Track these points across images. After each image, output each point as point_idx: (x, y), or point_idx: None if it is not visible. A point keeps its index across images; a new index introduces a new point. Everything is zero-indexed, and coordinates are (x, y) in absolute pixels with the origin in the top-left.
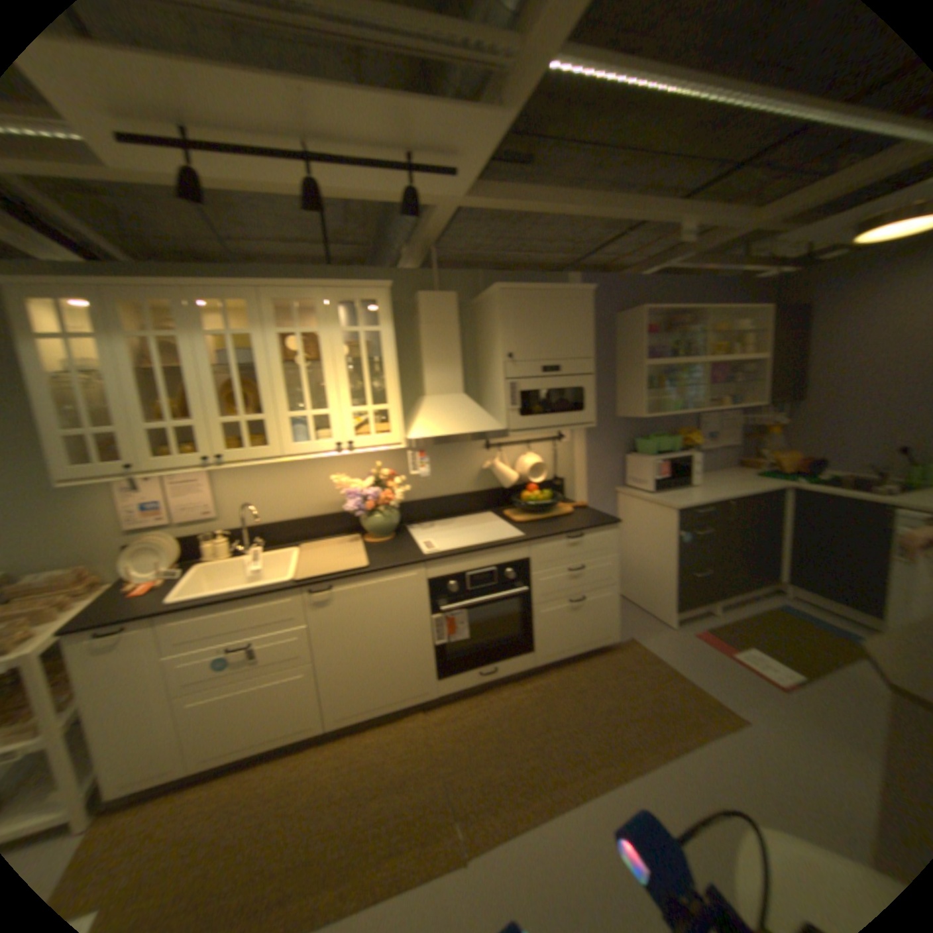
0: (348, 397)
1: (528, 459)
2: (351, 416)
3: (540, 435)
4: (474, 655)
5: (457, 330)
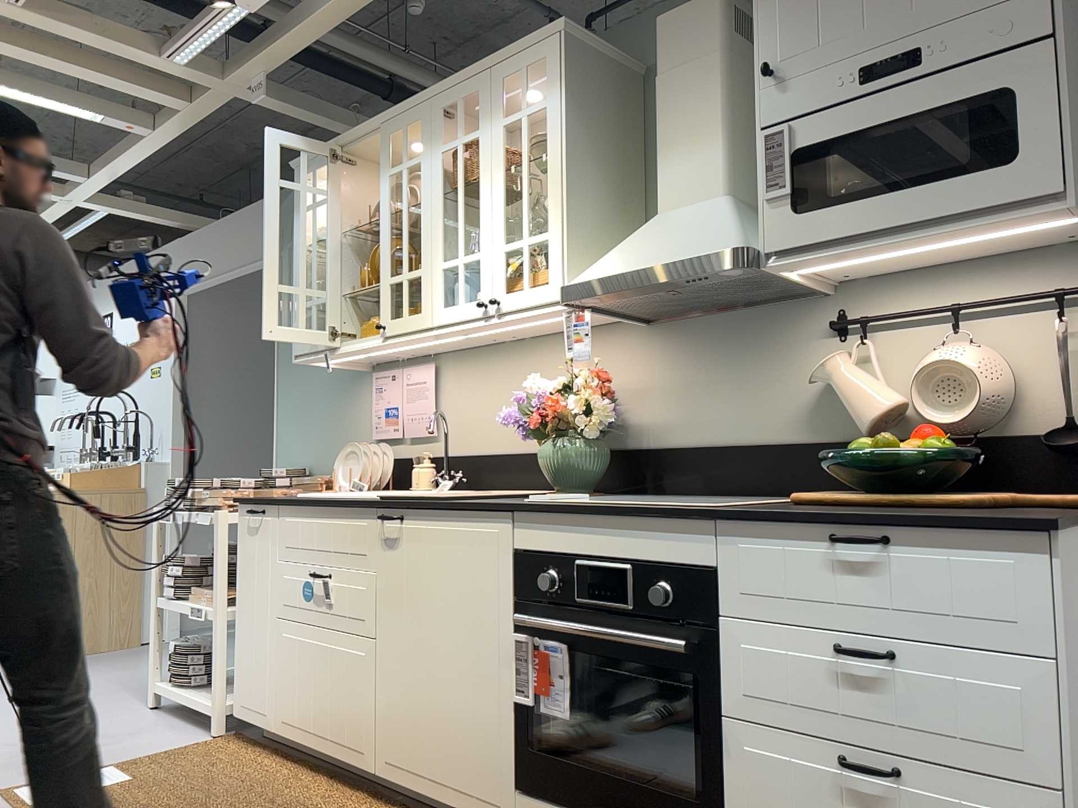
0: (498, 225)
1: (935, 353)
2: (498, 256)
3: (1007, 284)
4: (579, 767)
5: (712, 63)
